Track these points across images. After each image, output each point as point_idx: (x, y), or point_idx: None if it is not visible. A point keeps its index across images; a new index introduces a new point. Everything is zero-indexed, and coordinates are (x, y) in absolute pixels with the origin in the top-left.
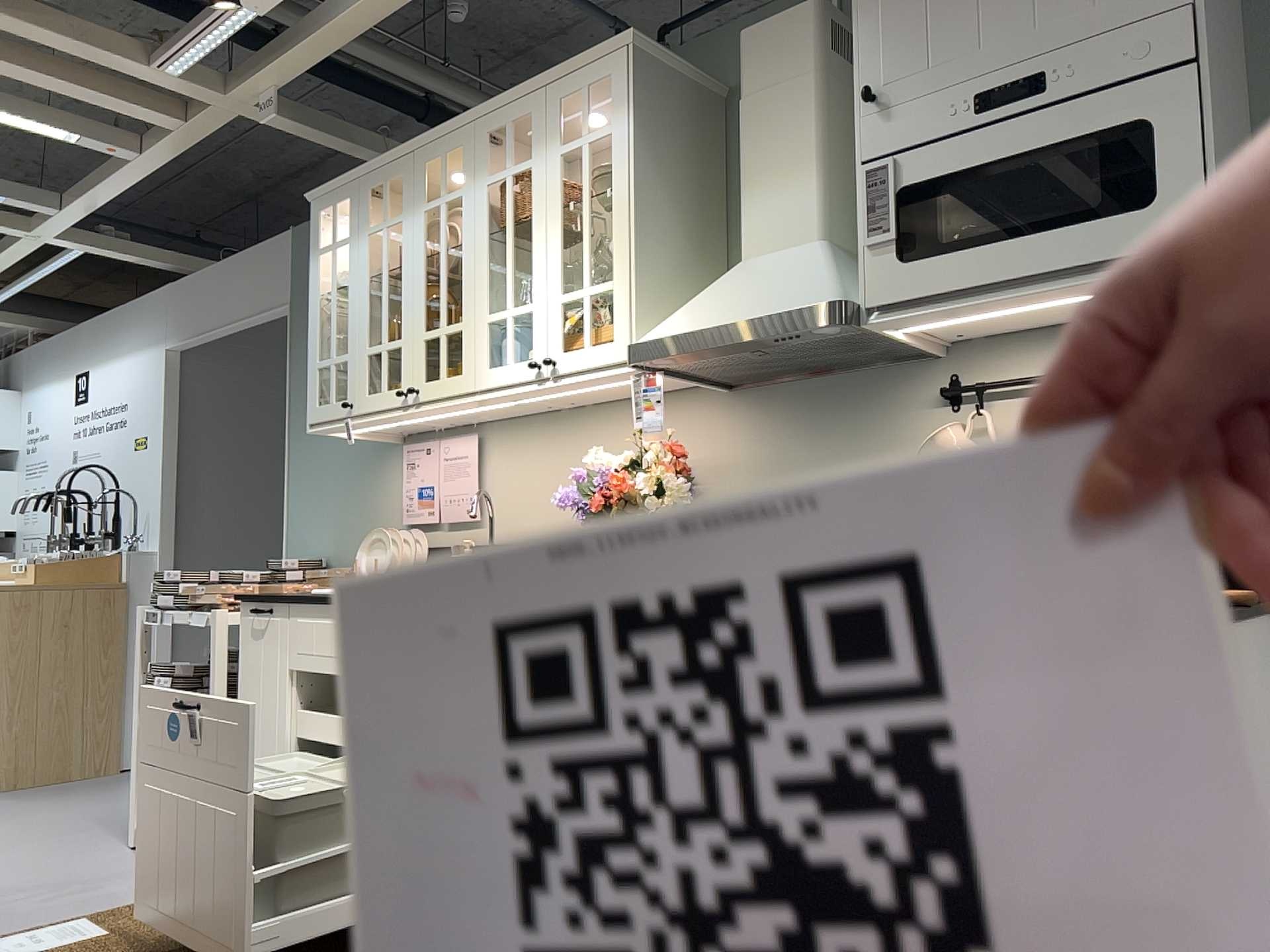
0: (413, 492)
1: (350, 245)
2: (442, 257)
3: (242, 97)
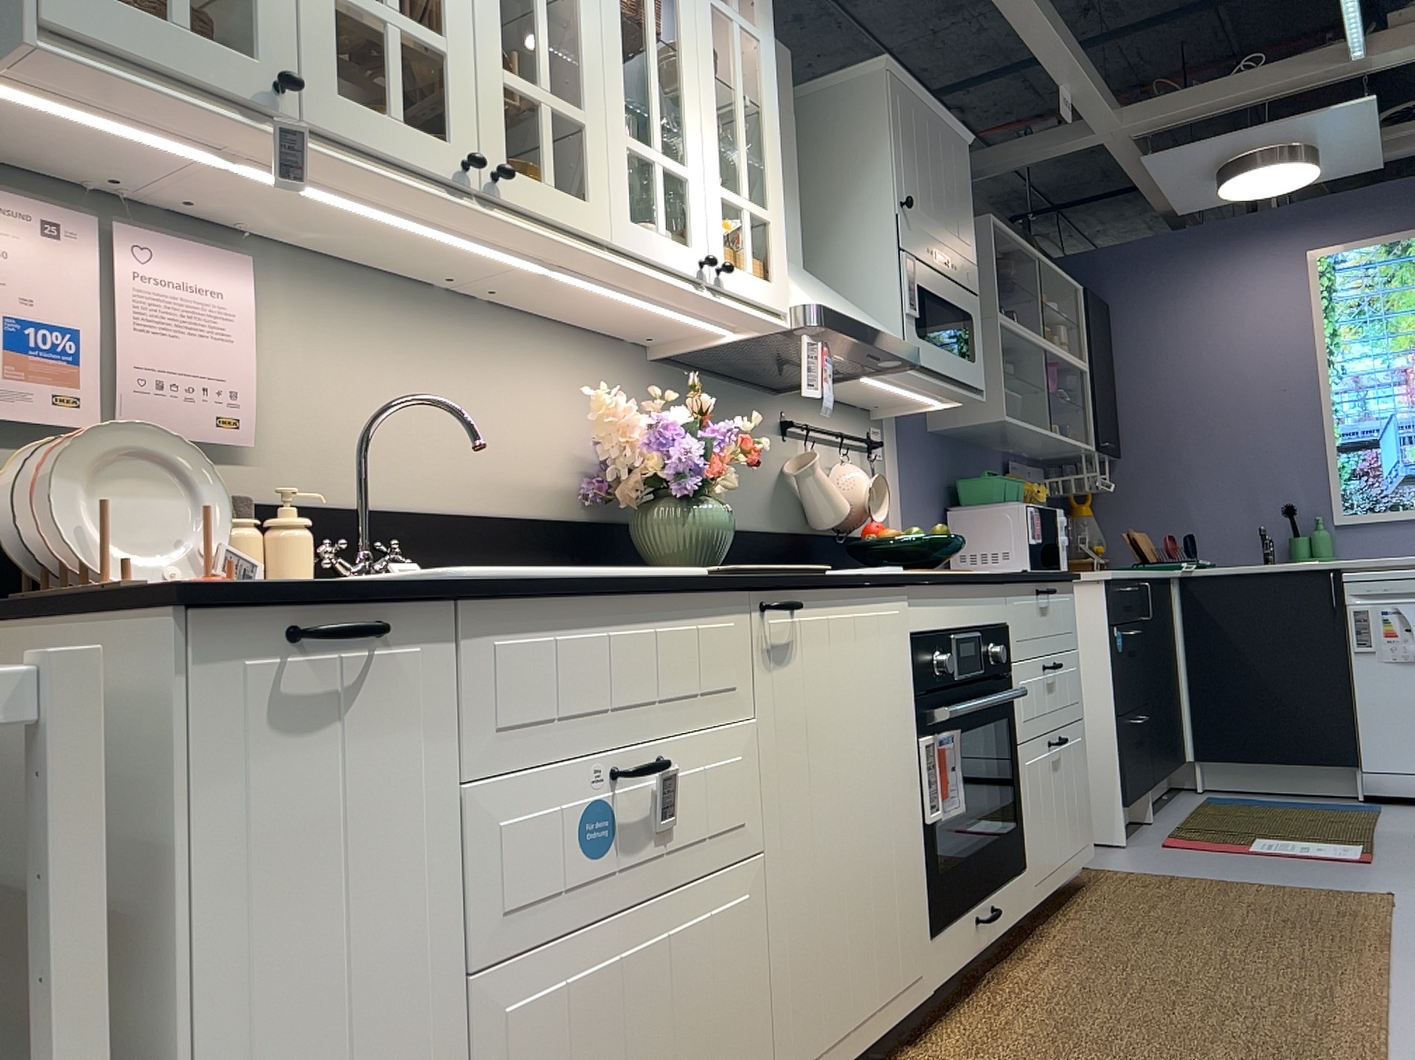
0: None
1: None
2: None
3: None
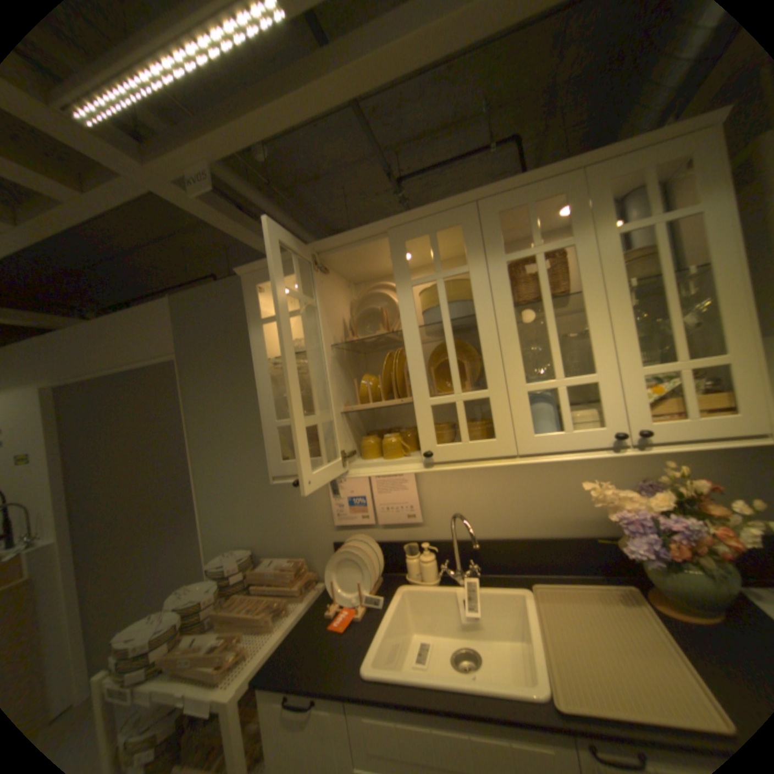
0: (344, 501)
1: (305, 315)
2: (448, 328)
3: (161, 162)
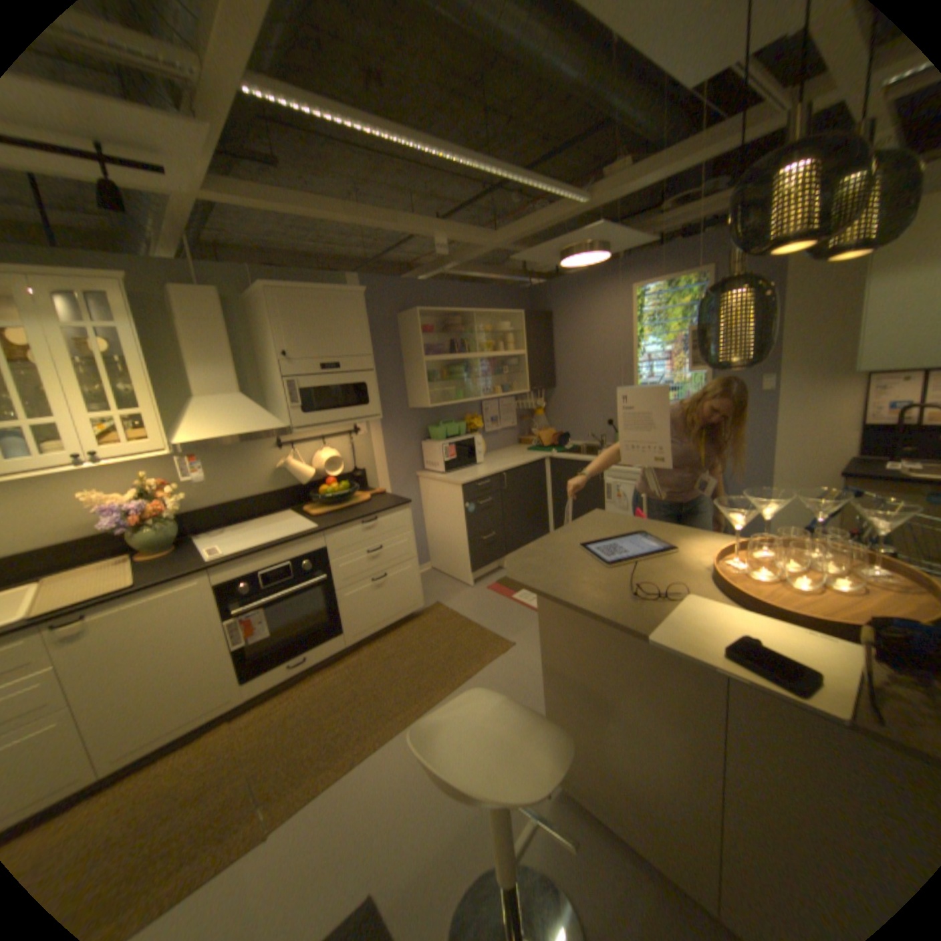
0: None
1: None
2: None
3: None
